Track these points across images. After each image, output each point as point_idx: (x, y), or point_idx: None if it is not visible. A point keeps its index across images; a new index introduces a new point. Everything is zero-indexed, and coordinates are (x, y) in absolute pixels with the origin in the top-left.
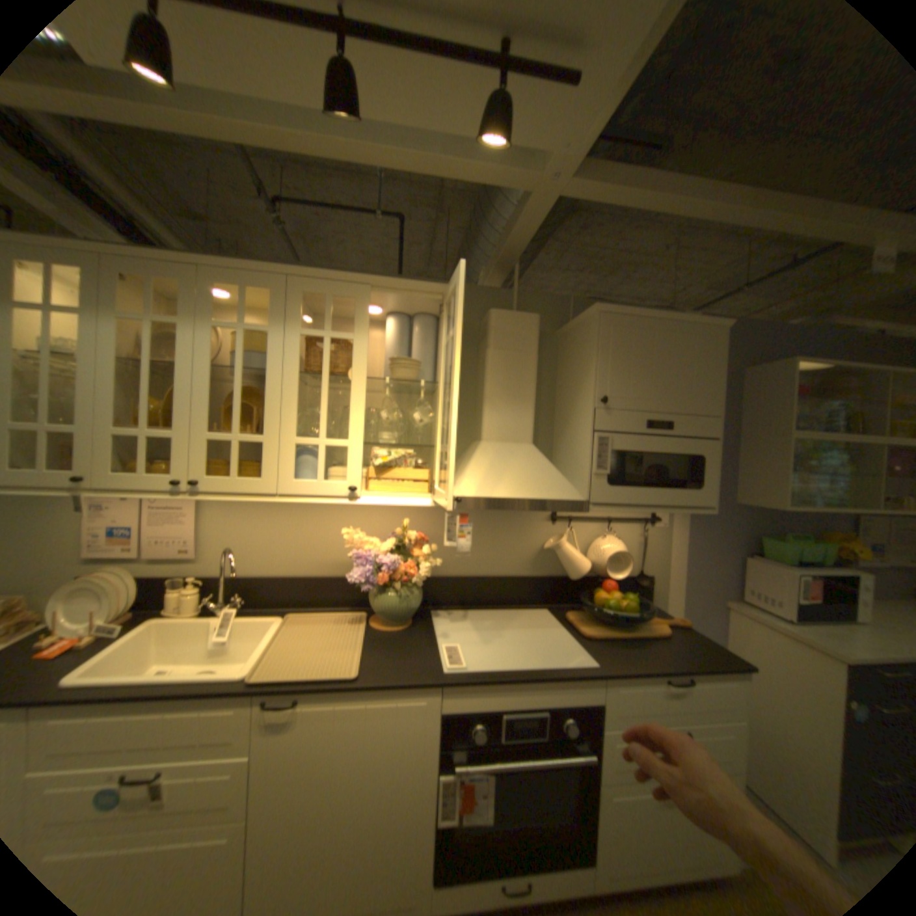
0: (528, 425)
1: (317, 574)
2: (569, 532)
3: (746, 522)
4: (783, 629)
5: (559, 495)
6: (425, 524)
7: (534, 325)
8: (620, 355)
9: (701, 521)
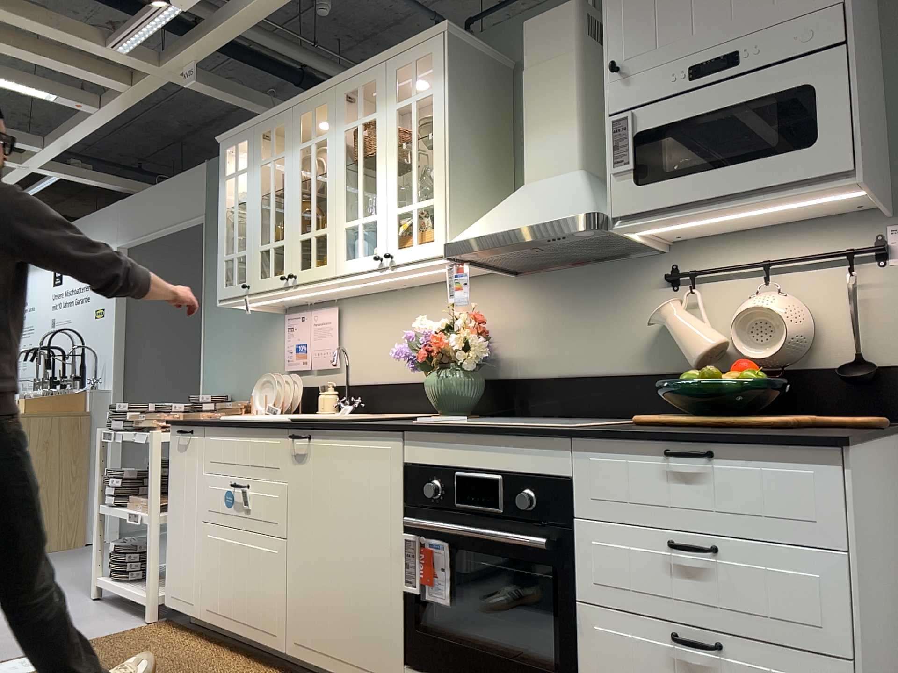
0: (572, 146)
1: (417, 381)
2: (687, 295)
3: None
4: None
5: (558, 215)
6: (509, 314)
7: (568, 18)
8: None
9: None
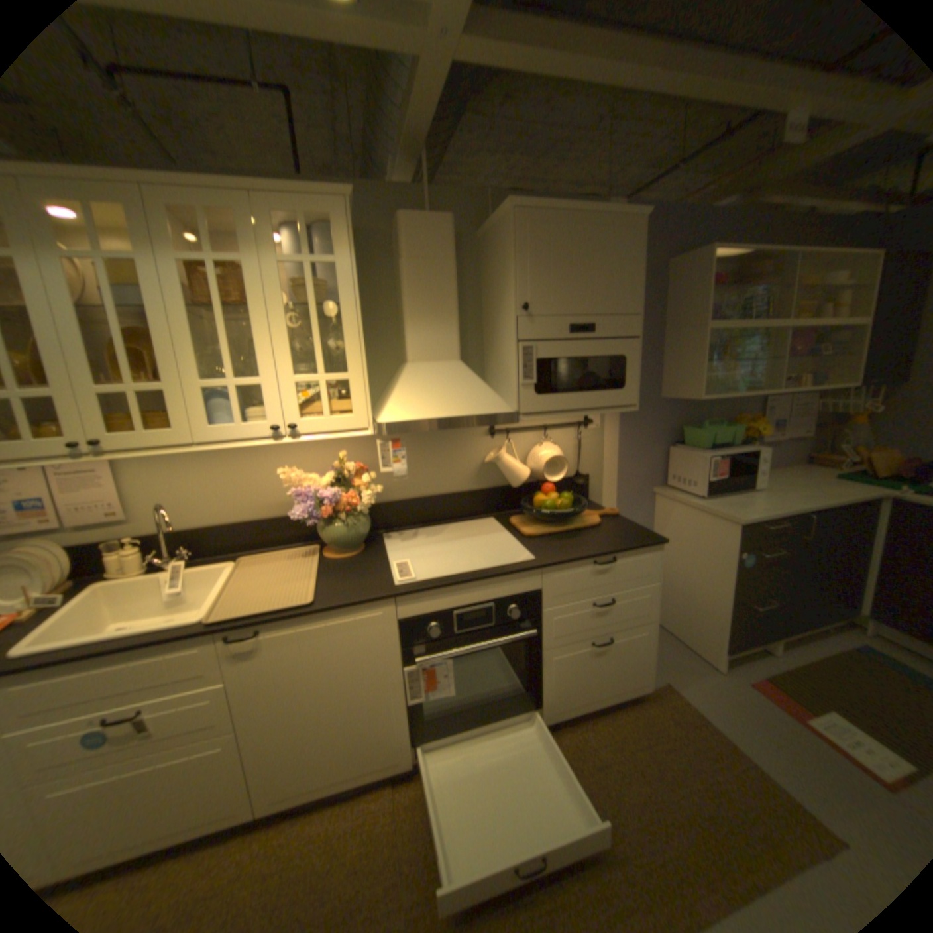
0: (454, 341)
1: (262, 517)
2: (508, 444)
3: (670, 415)
4: (696, 504)
5: (488, 410)
6: (365, 454)
7: (448, 227)
8: (538, 256)
9: (630, 418)
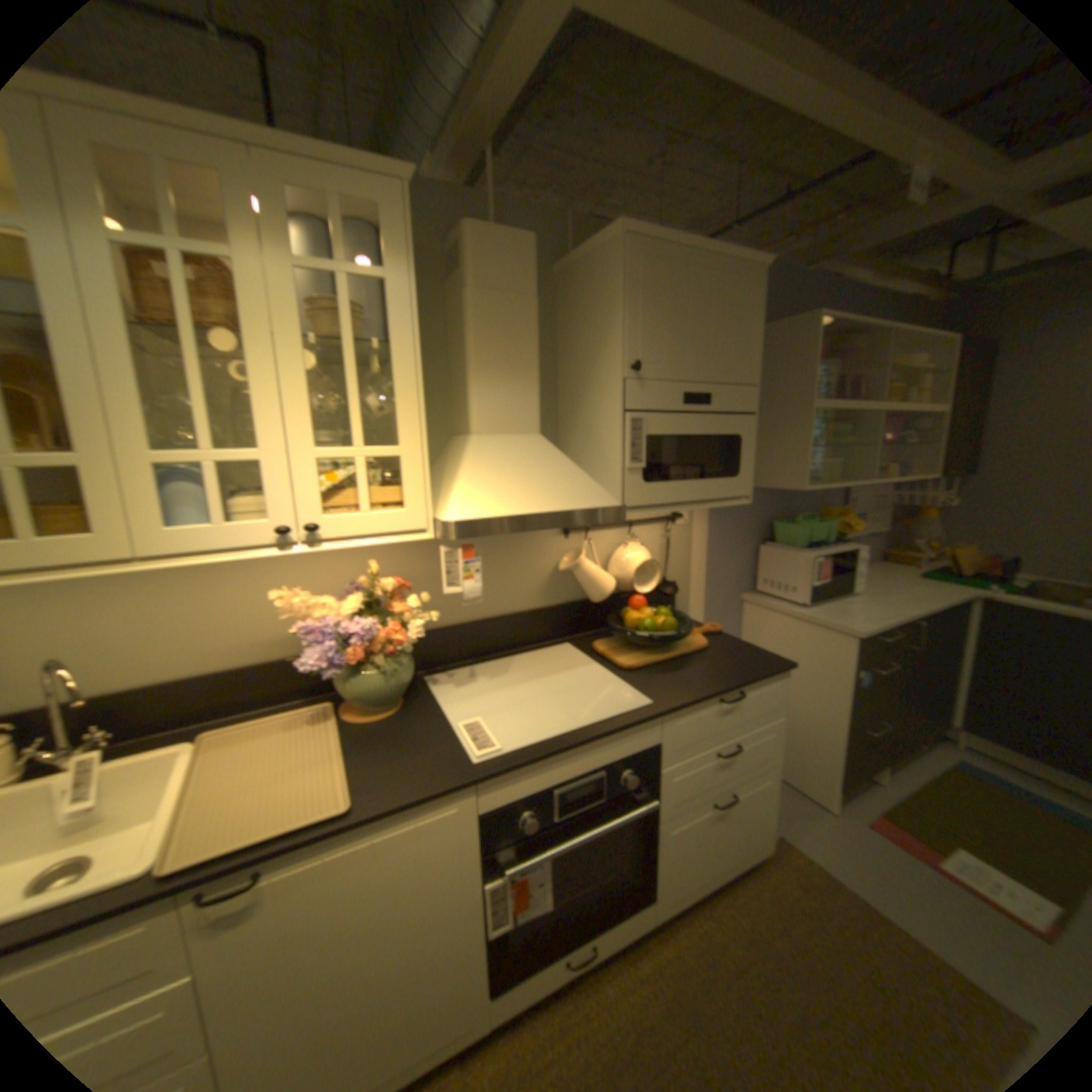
0: (532, 406)
1: (234, 665)
2: (585, 546)
3: (758, 507)
4: (797, 614)
5: (587, 502)
6: (396, 563)
7: (529, 250)
8: (651, 300)
9: (718, 511)
